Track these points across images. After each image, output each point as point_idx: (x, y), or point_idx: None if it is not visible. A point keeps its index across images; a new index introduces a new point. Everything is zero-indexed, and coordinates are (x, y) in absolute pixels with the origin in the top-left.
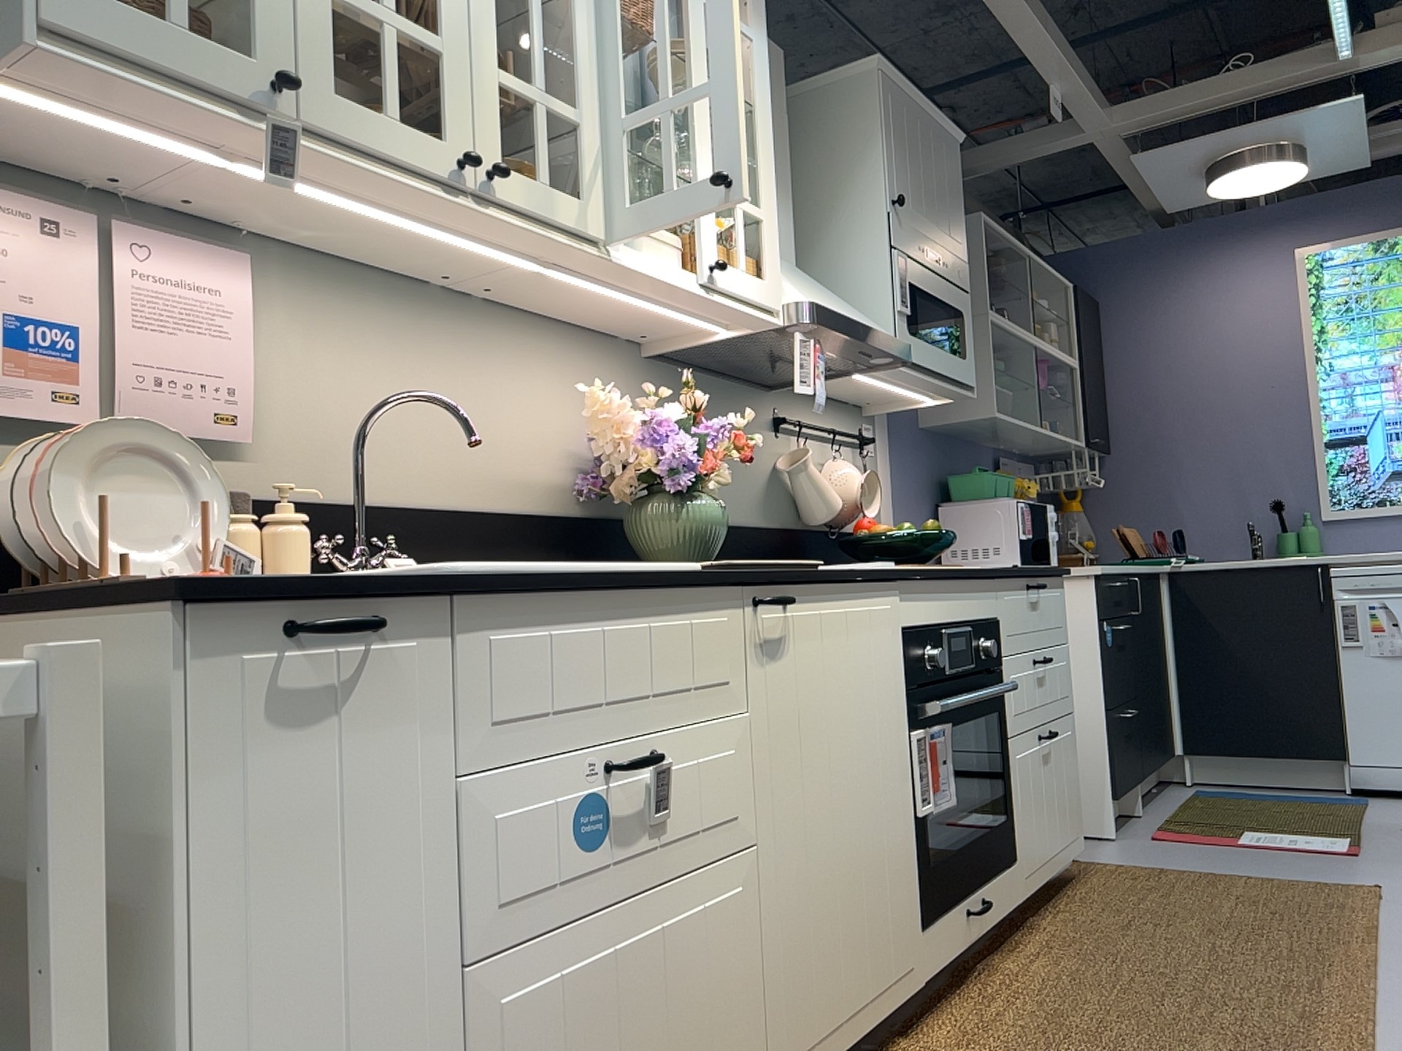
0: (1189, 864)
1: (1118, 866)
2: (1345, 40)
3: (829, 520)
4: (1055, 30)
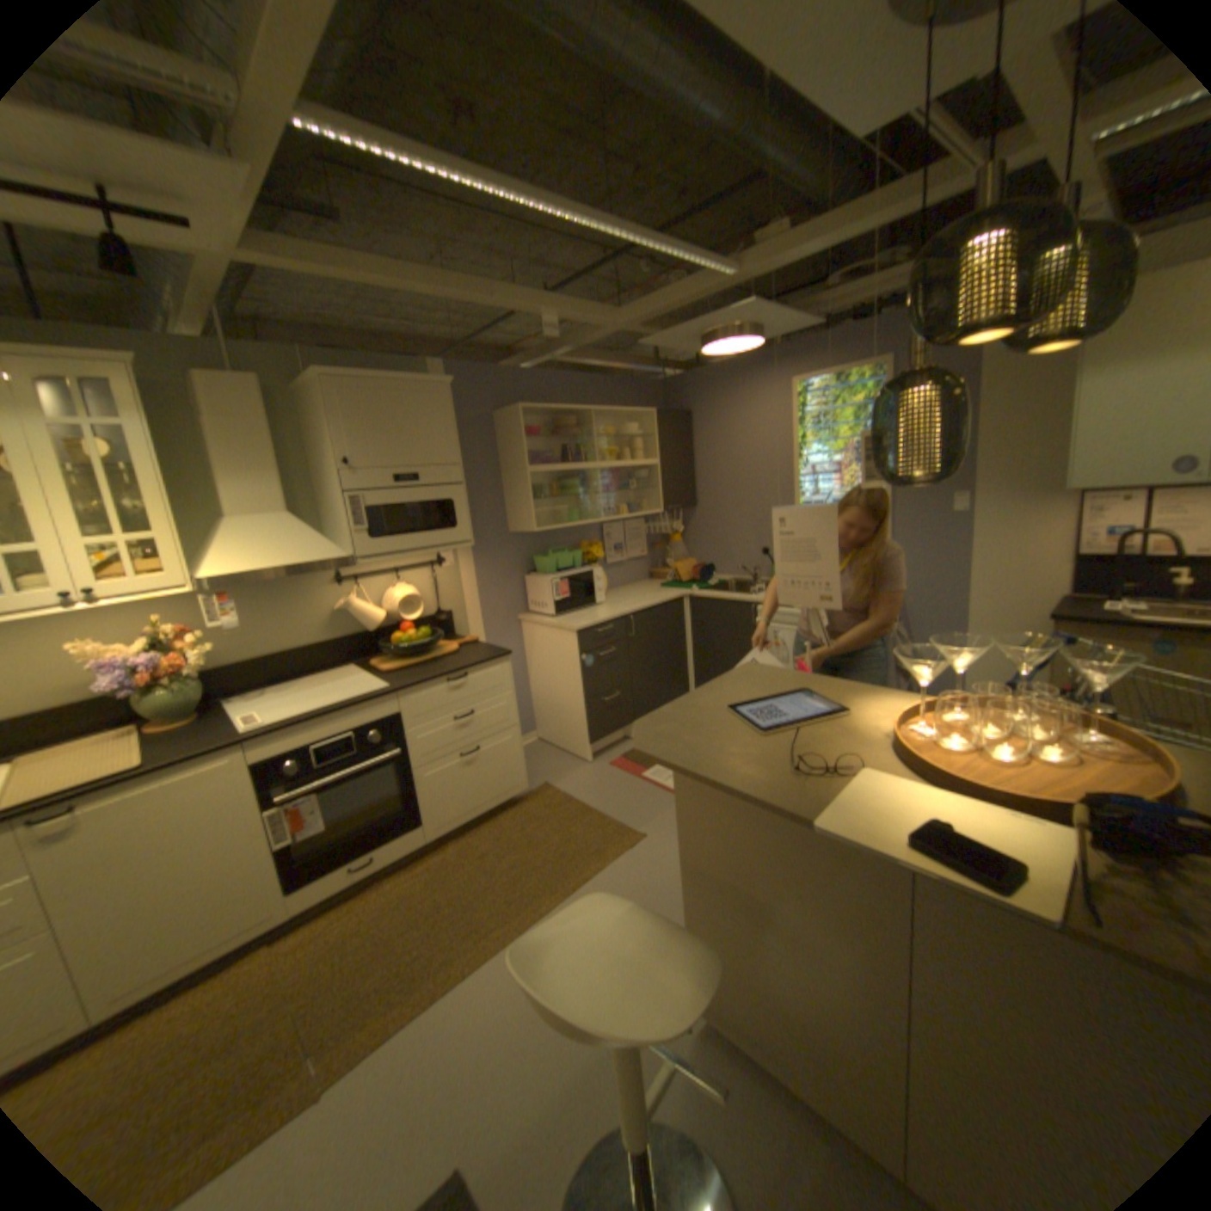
0: (589, 797)
1: (555, 793)
2: (723, 263)
3: (374, 629)
4: (511, 286)
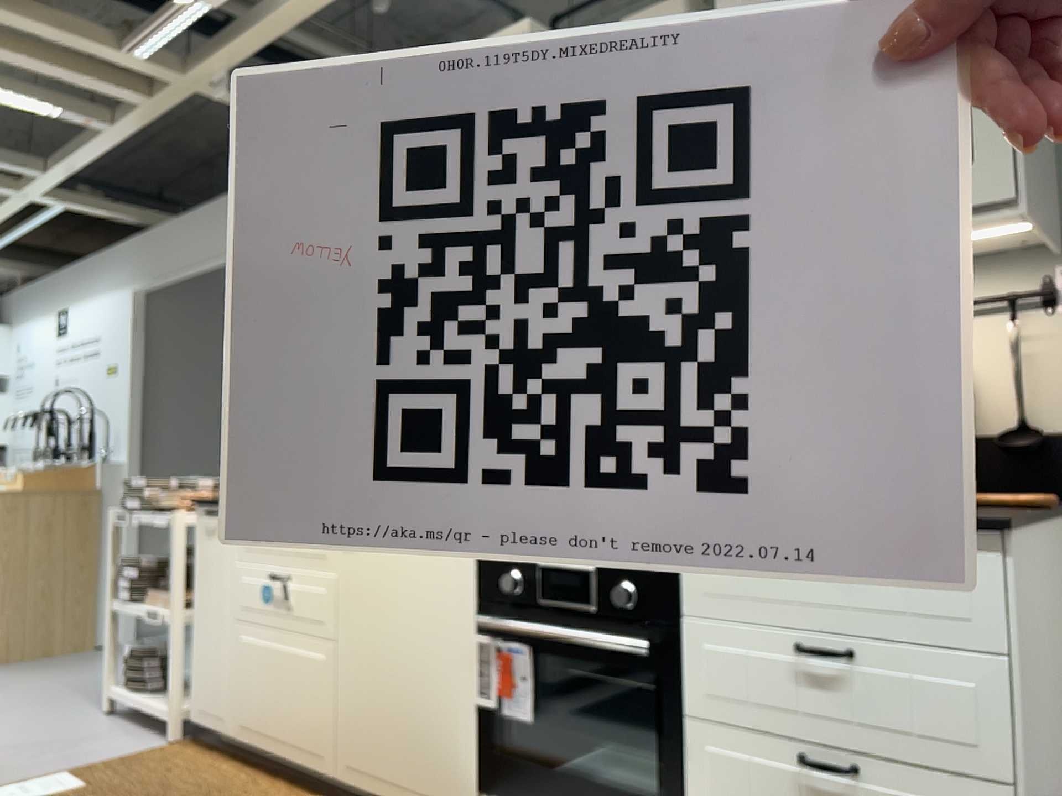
0: None
1: None
2: None
3: None
4: None
